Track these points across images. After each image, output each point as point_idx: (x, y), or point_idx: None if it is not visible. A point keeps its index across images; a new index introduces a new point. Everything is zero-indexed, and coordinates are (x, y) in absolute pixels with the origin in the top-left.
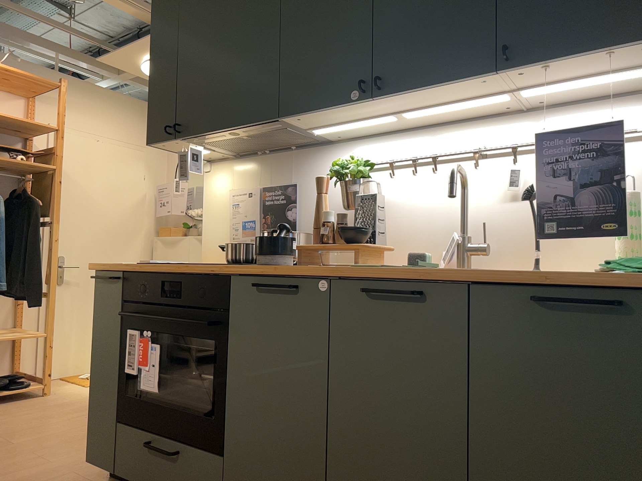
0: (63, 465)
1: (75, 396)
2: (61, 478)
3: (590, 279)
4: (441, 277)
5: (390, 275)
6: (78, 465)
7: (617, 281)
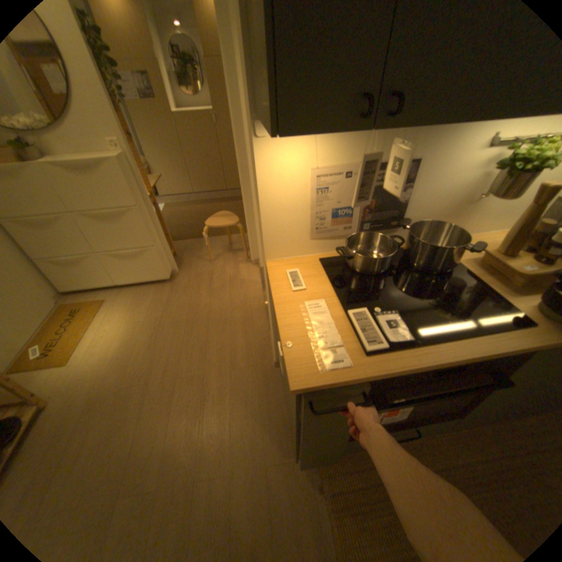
0: (242, 466)
1: (81, 386)
2: (269, 479)
3: None
4: None
5: None
6: (252, 455)
7: None
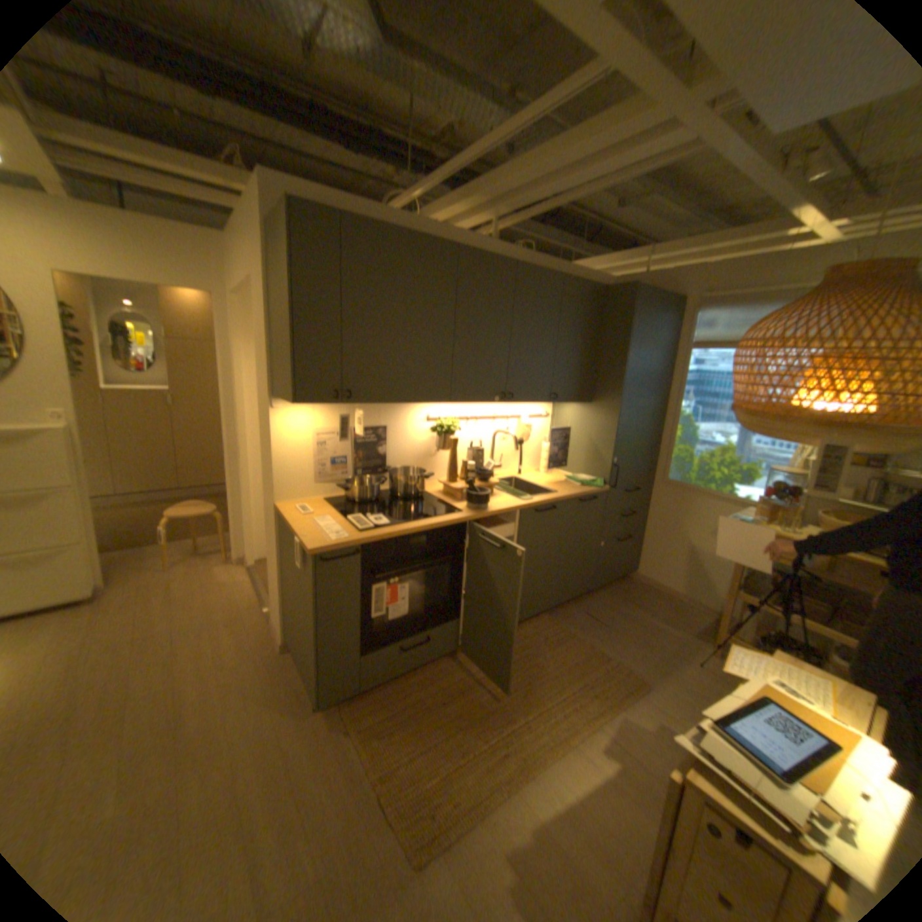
0: (246, 749)
1: None
2: (283, 747)
3: (587, 491)
4: (559, 499)
5: (541, 501)
6: (259, 736)
7: (592, 491)
